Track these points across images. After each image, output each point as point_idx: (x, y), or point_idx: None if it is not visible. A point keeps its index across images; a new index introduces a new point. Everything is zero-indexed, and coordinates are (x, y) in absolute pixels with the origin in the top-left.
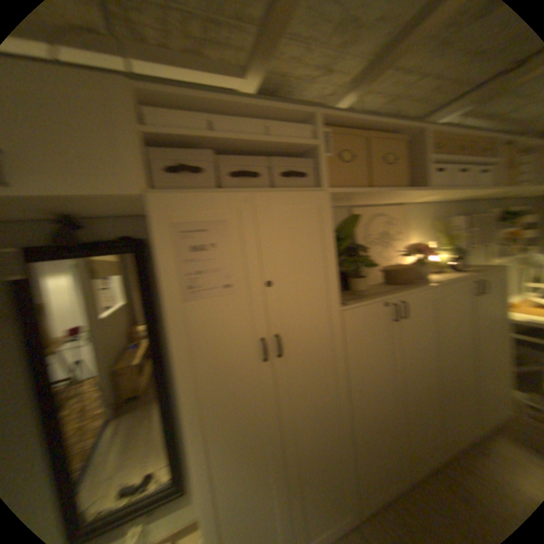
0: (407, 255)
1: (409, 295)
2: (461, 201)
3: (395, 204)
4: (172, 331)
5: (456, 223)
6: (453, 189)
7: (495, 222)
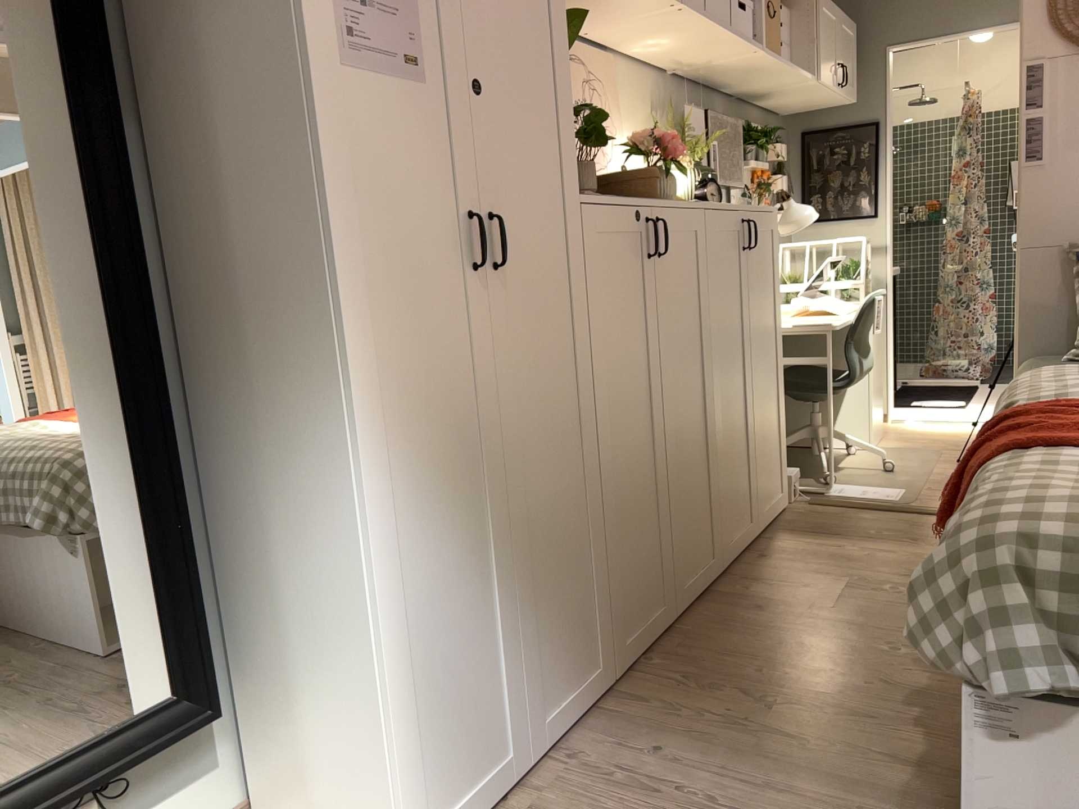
0: (634, 149)
1: (664, 208)
2: (689, 83)
3: (592, 45)
4: (313, 126)
5: (690, 119)
6: (708, 17)
7: (736, 144)
